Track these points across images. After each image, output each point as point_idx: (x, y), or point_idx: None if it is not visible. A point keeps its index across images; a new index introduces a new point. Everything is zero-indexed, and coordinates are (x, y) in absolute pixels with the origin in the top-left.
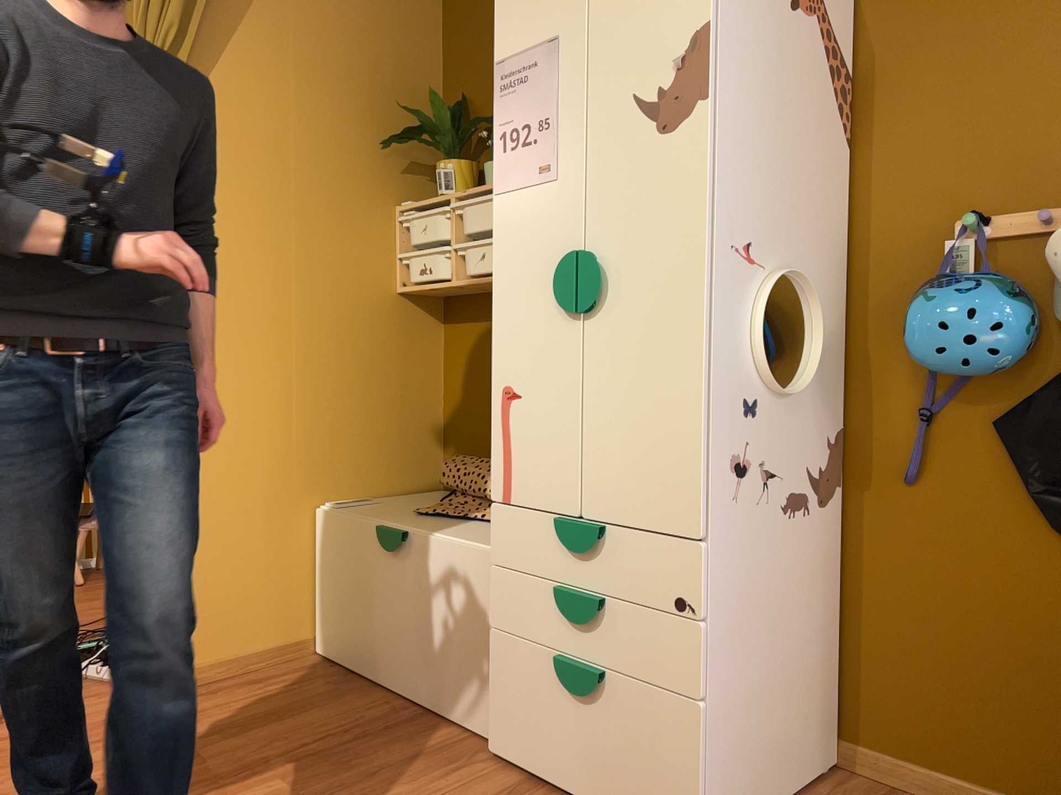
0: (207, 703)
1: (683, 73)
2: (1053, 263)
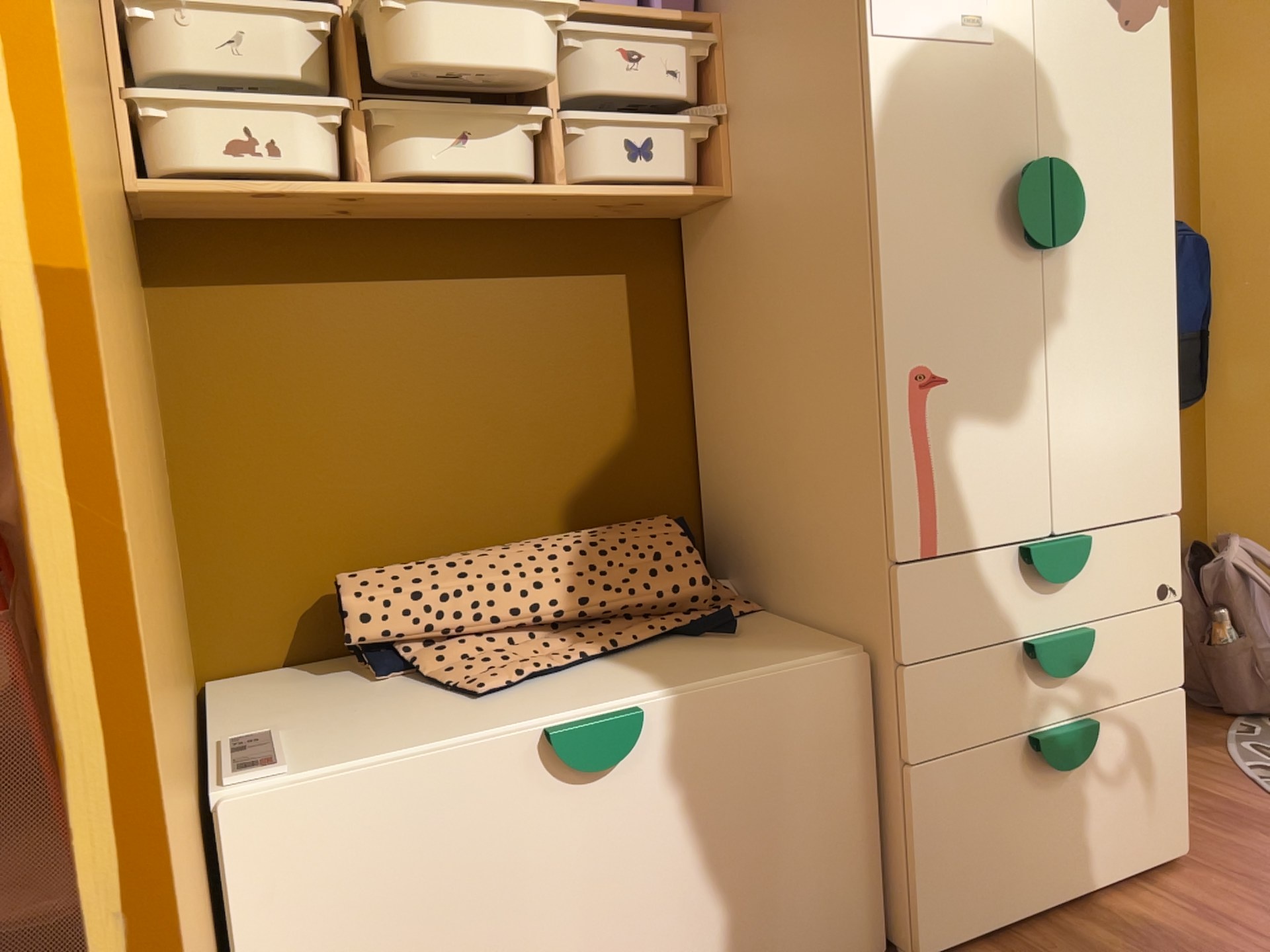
0: None
1: None
2: None
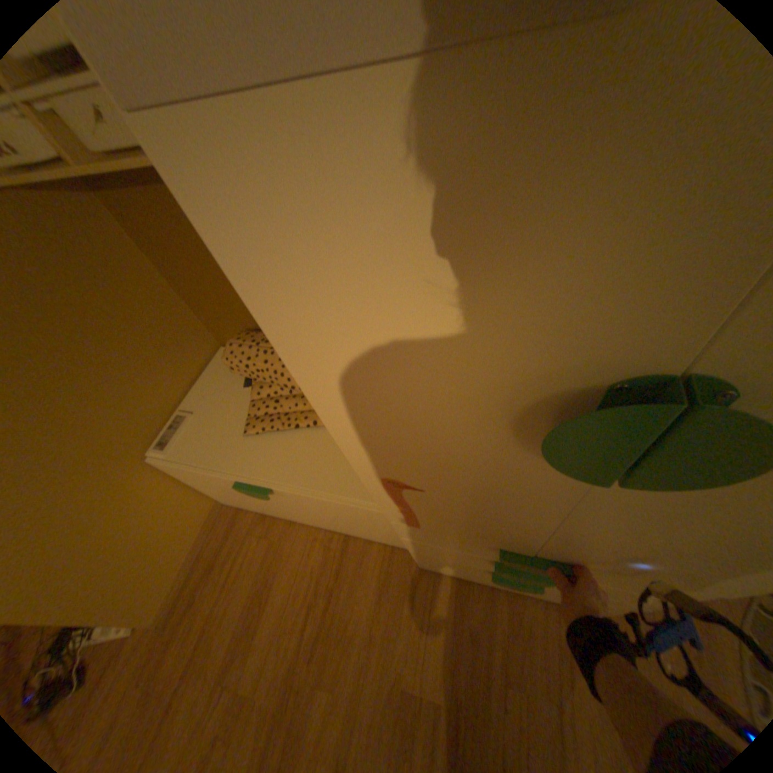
0: (198, 620)
1: None
2: None
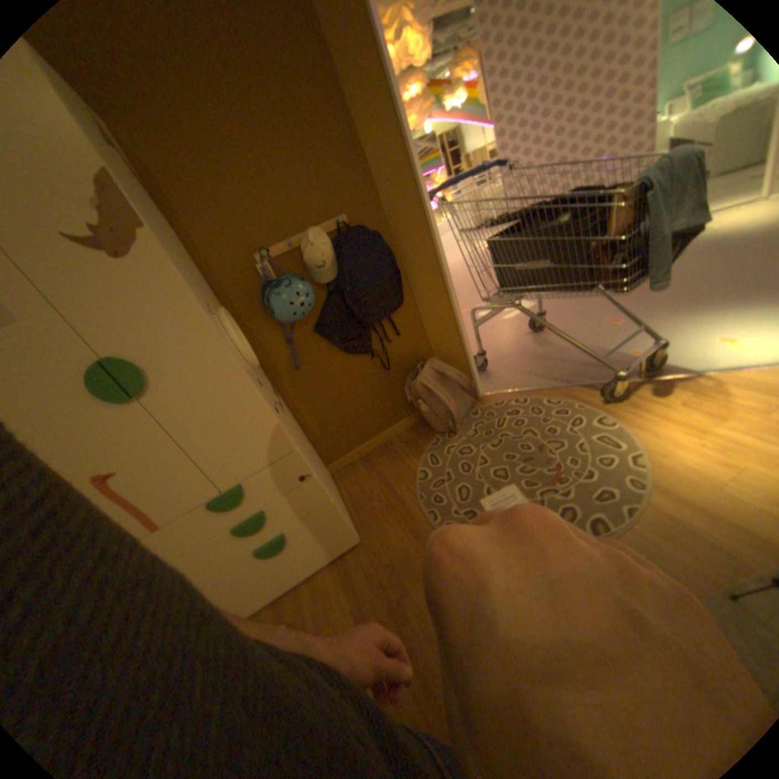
0: None
1: (107, 211)
2: (311, 261)
